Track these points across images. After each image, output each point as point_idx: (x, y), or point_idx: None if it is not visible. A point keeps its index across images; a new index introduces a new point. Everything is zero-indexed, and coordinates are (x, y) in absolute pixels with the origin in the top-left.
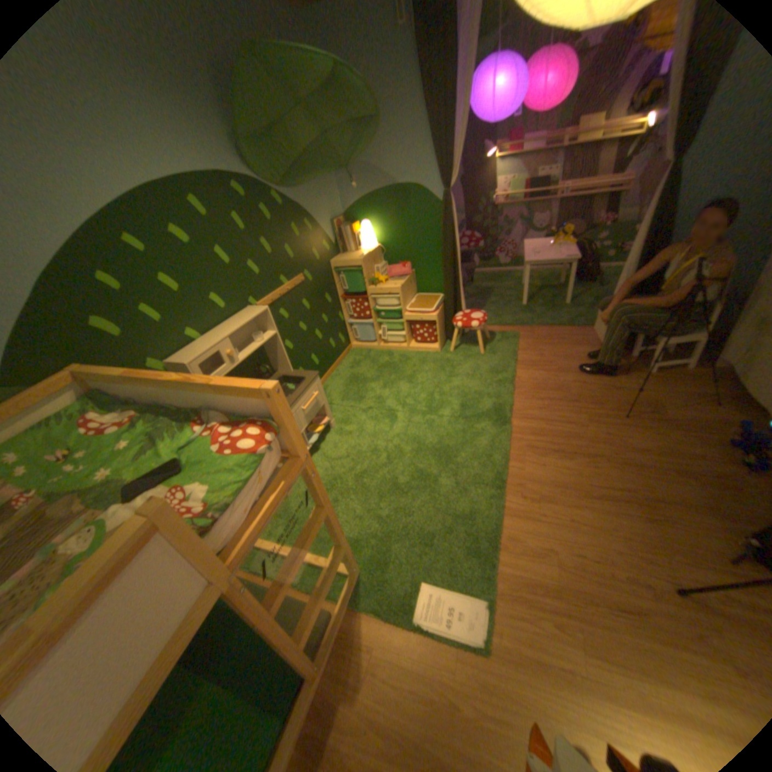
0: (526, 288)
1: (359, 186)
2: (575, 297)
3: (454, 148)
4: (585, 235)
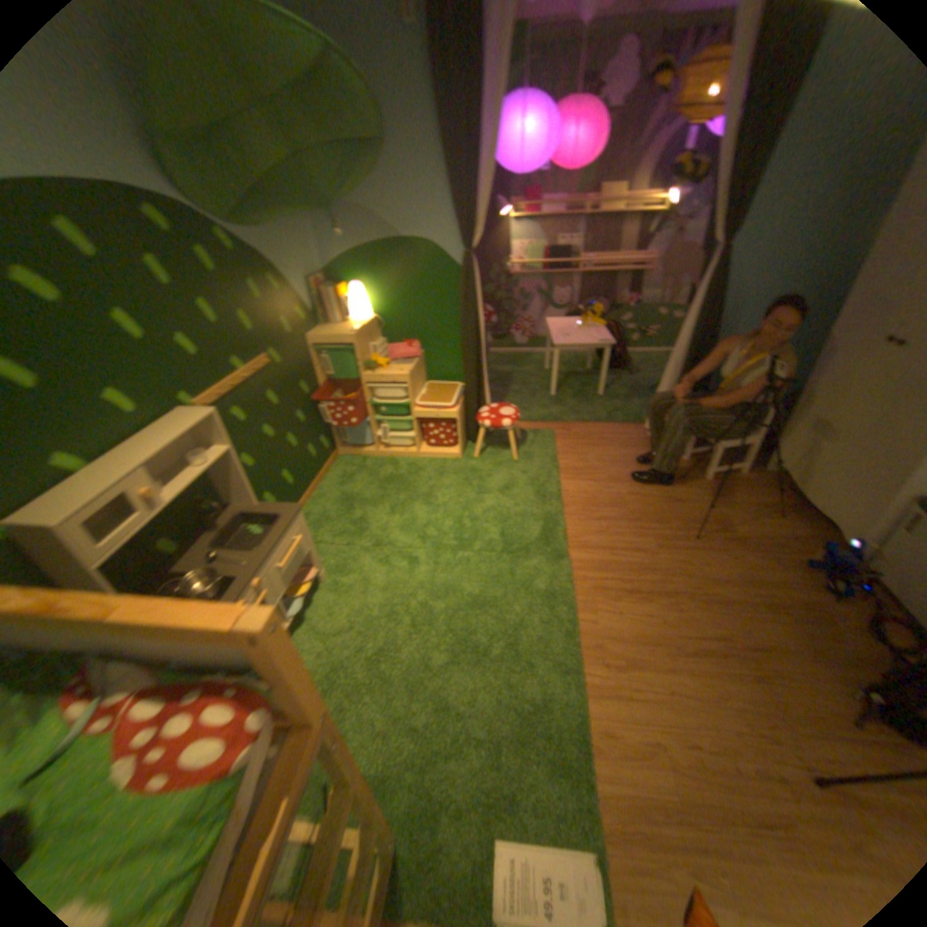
0: (555, 376)
1: (345, 234)
2: (607, 387)
3: (478, 198)
4: (608, 316)
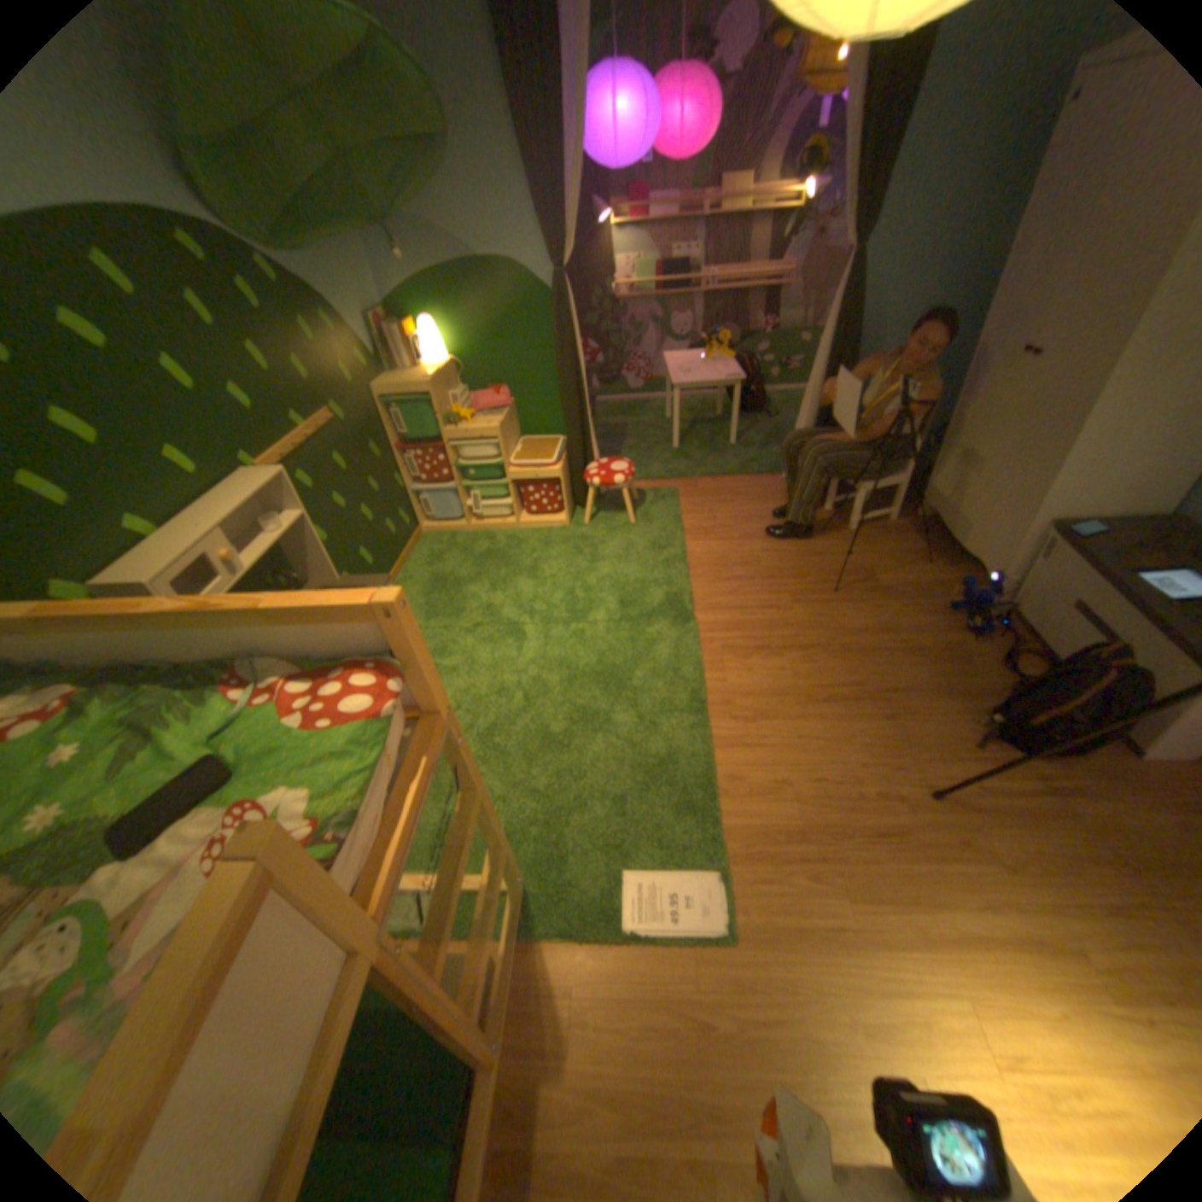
0: (677, 423)
1: (407, 255)
2: (740, 434)
3: (566, 203)
4: (741, 347)
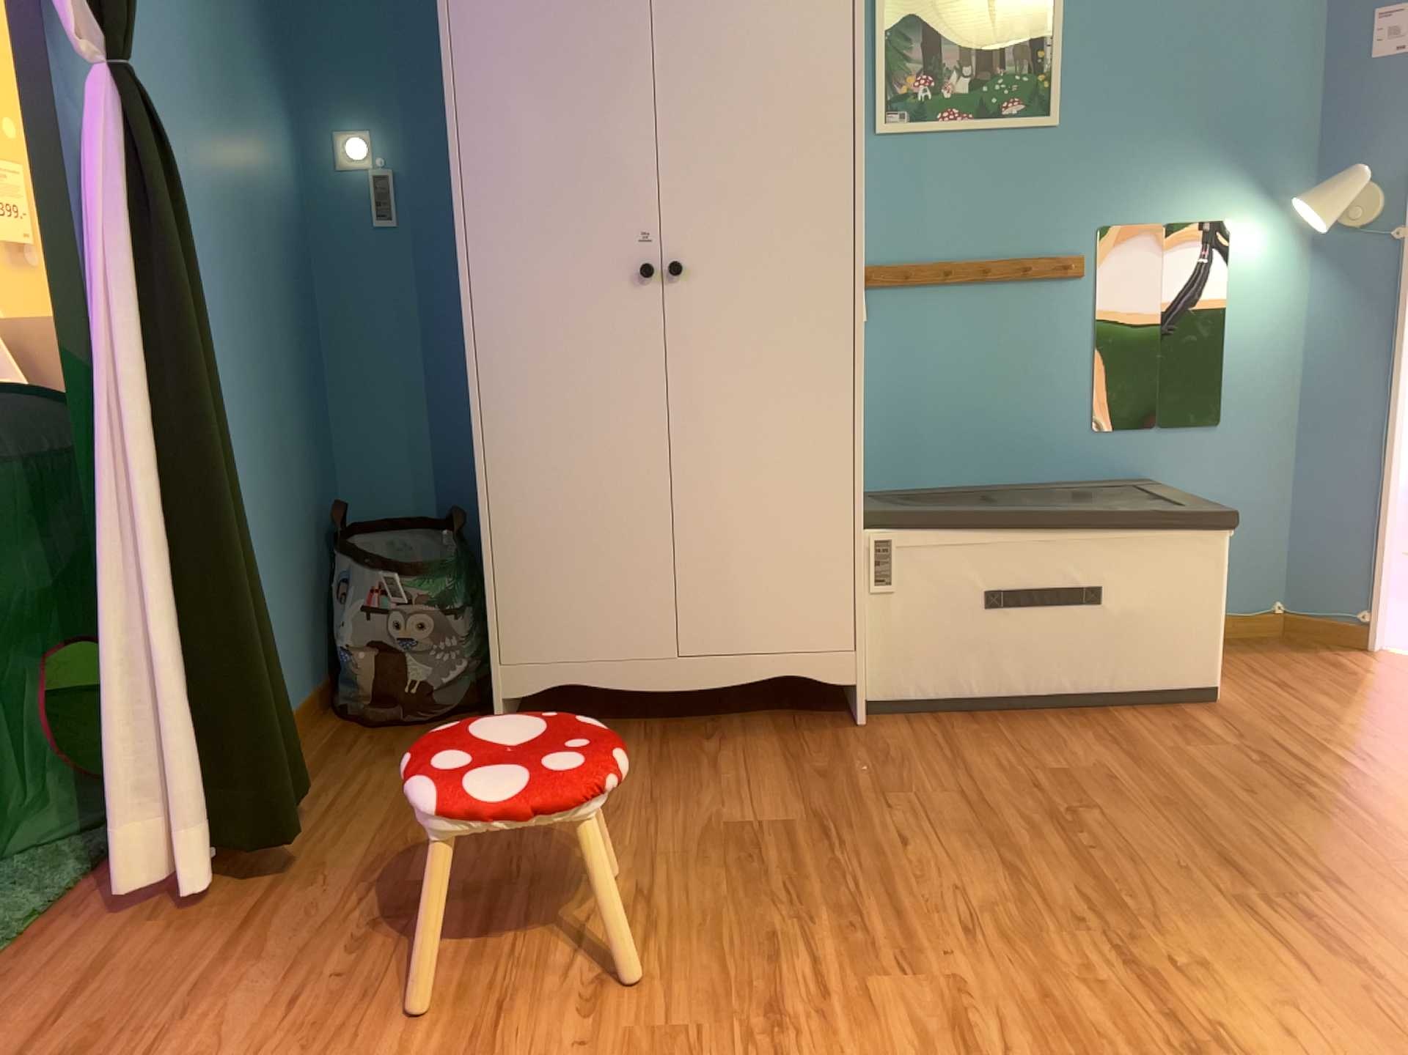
0: None
1: None
2: None
3: None
4: None
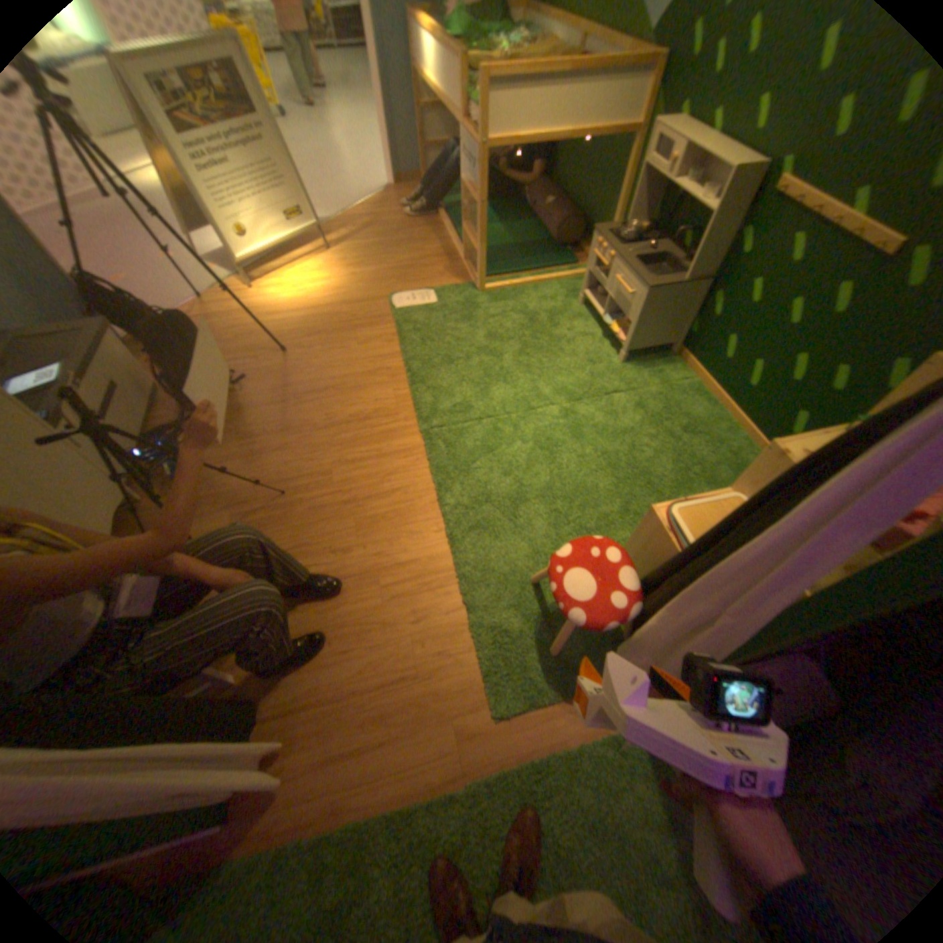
0: None
1: None
2: None
3: None
4: None
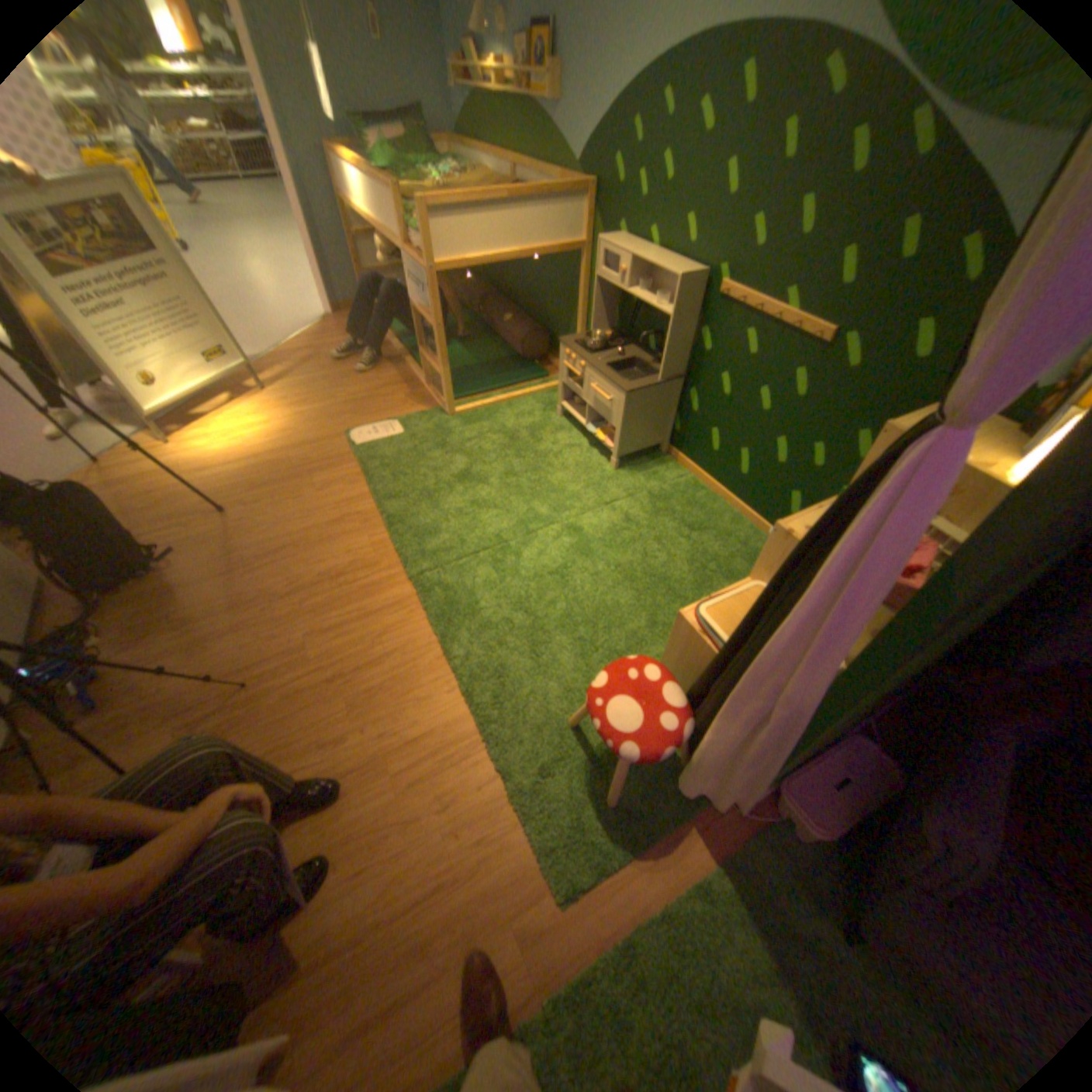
0: None
1: None
2: None
3: None
4: None
